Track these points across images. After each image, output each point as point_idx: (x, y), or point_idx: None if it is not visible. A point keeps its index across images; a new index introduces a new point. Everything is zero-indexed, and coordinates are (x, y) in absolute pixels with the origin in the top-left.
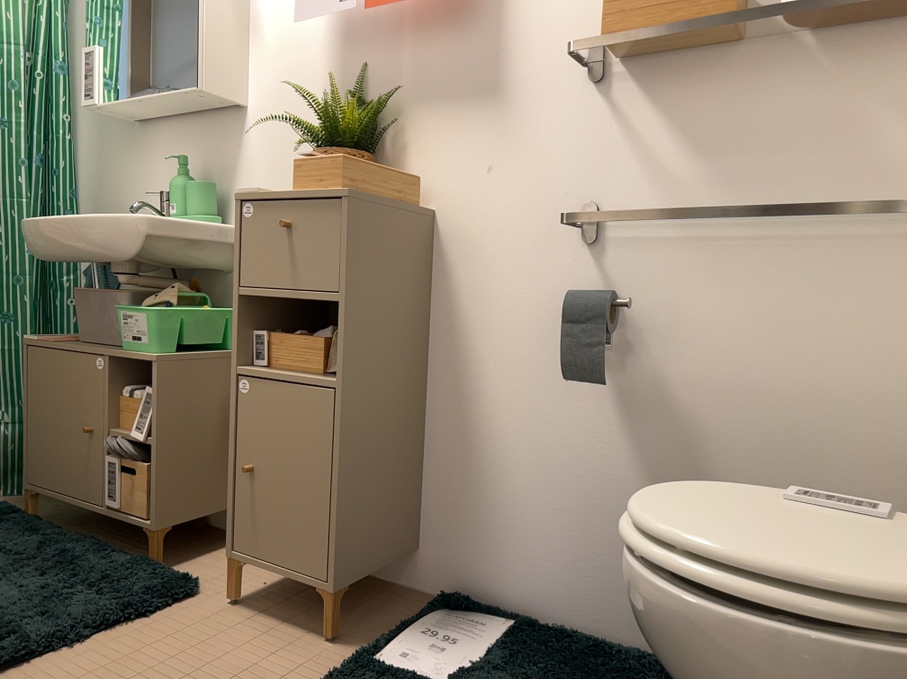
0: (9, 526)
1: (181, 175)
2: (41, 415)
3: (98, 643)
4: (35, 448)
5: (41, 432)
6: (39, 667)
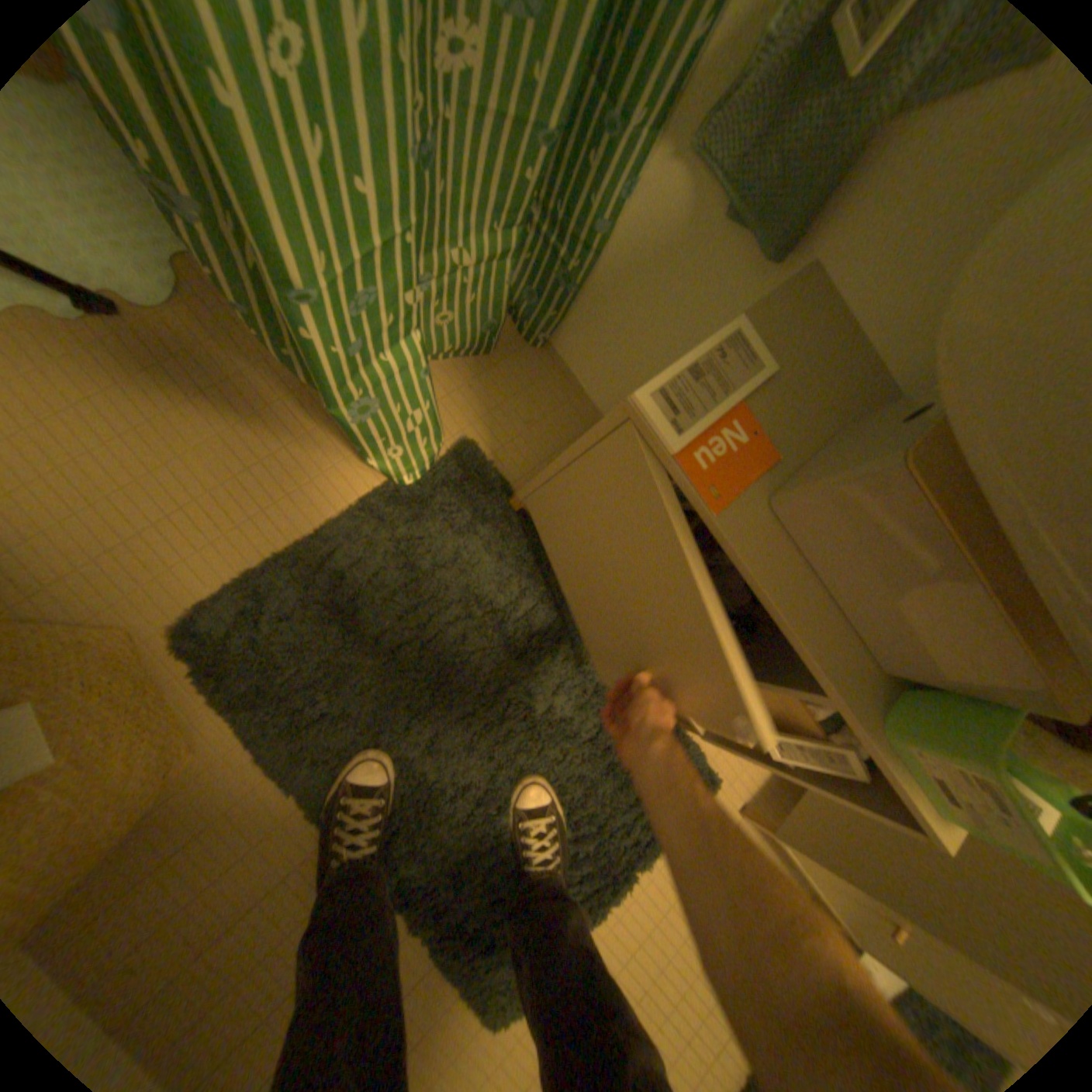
0: (500, 553)
1: None
2: (598, 511)
3: (645, 891)
4: (560, 506)
5: (585, 517)
6: (604, 934)
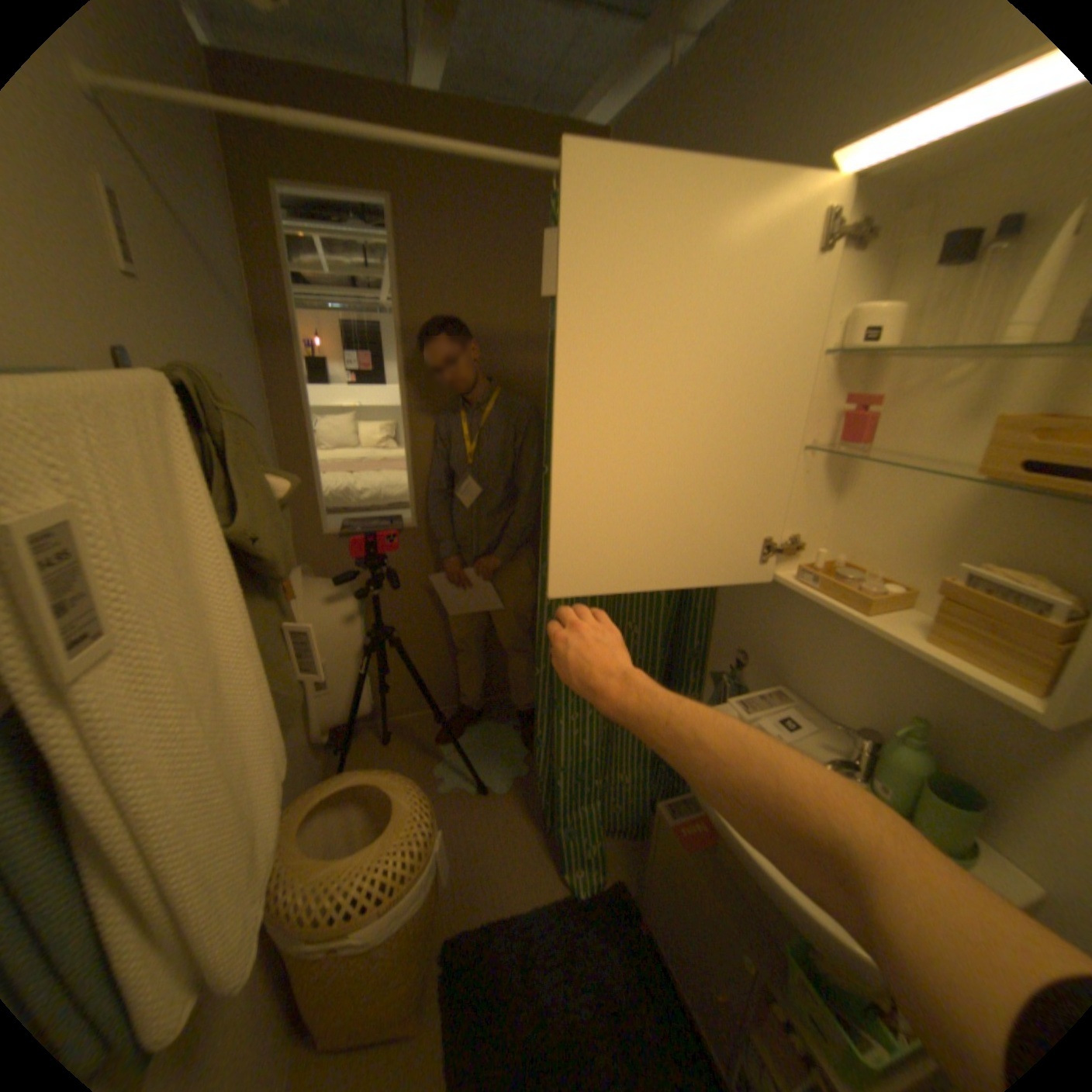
0: (629, 964)
1: (914, 751)
2: (668, 892)
3: None
4: (657, 904)
5: (665, 904)
6: None
